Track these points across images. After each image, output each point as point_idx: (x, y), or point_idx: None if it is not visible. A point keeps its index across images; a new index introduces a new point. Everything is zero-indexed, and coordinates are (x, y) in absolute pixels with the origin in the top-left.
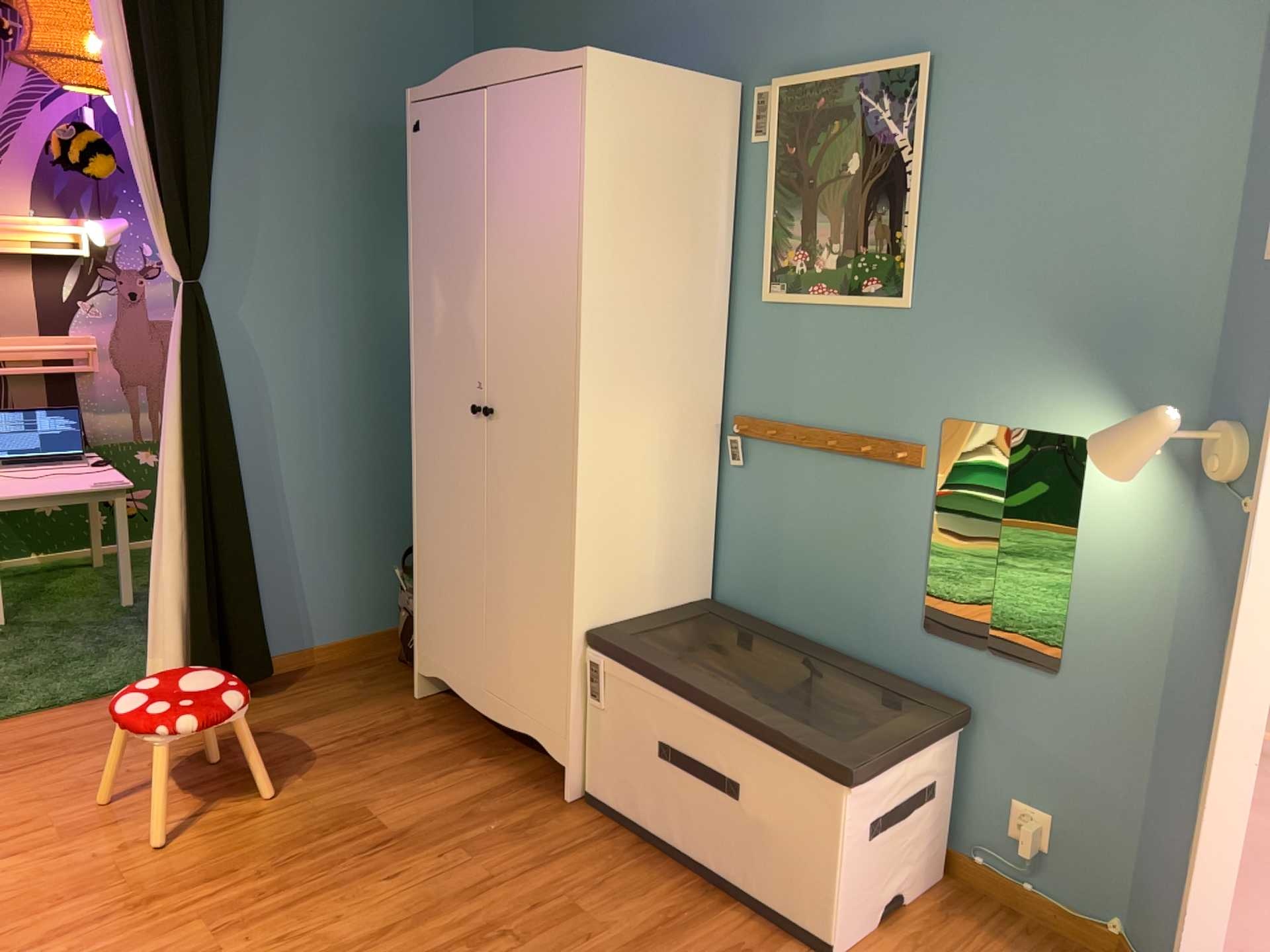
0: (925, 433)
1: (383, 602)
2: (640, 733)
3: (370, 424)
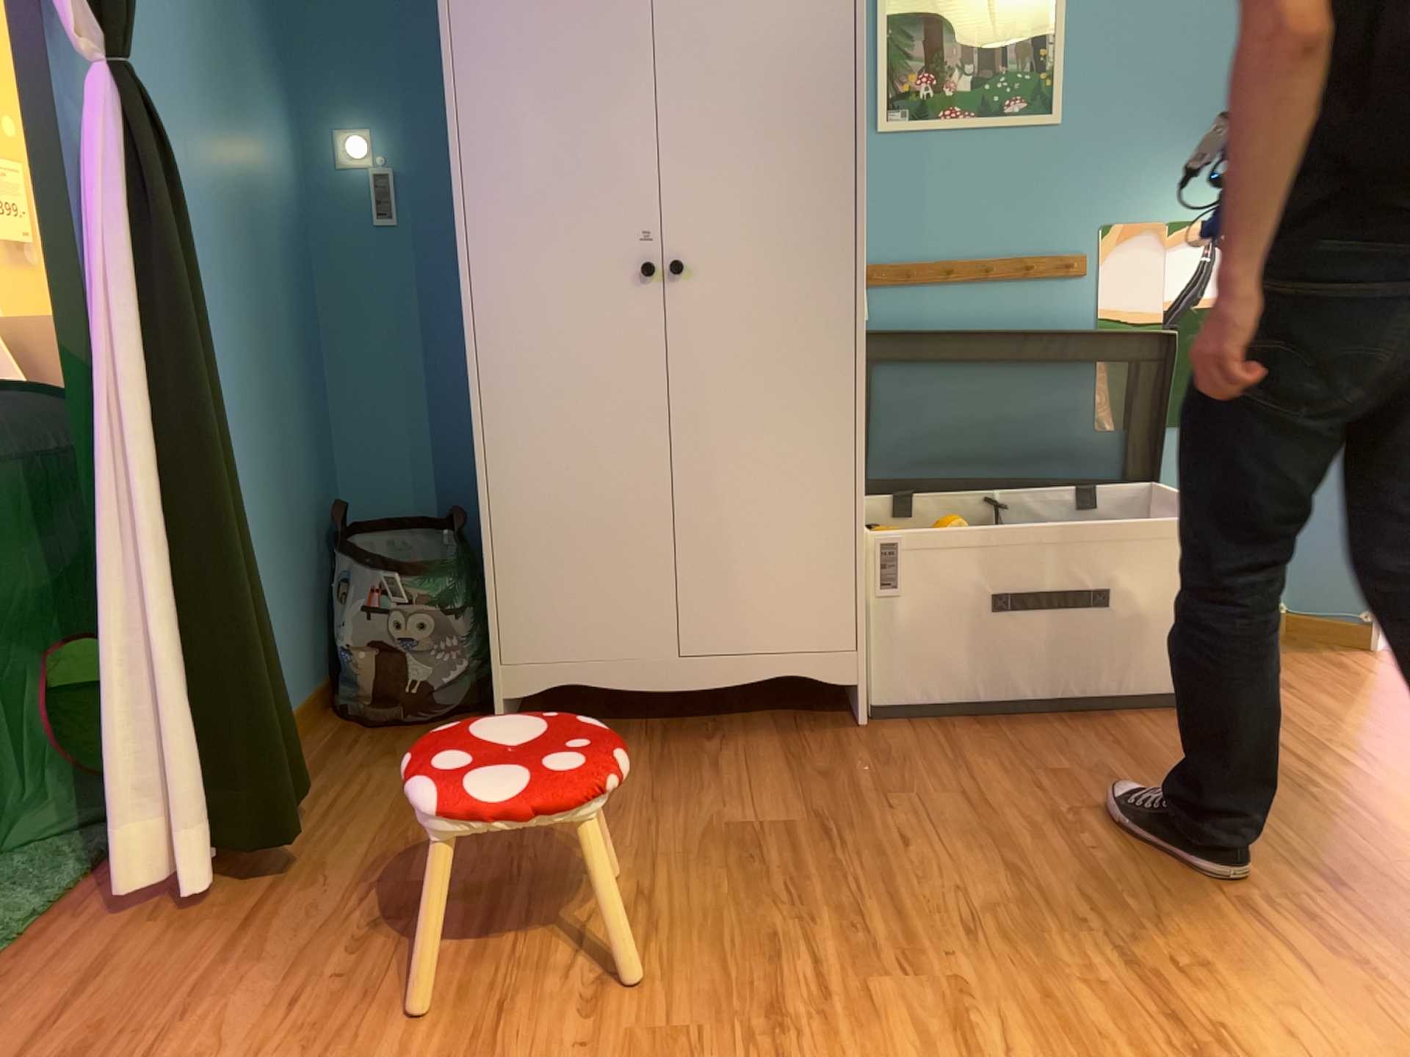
0: (1082, 244)
1: (300, 656)
2: (953, 600)
3: (258, 369)
